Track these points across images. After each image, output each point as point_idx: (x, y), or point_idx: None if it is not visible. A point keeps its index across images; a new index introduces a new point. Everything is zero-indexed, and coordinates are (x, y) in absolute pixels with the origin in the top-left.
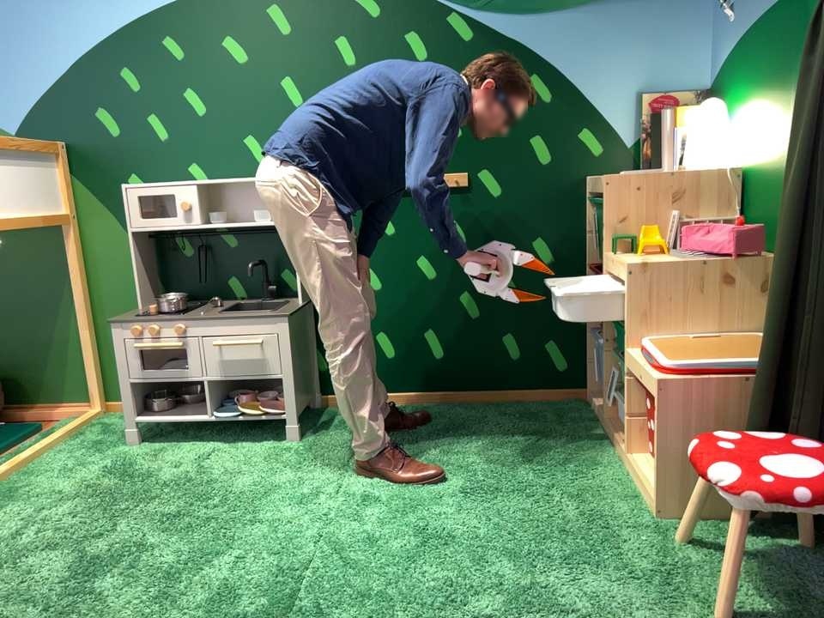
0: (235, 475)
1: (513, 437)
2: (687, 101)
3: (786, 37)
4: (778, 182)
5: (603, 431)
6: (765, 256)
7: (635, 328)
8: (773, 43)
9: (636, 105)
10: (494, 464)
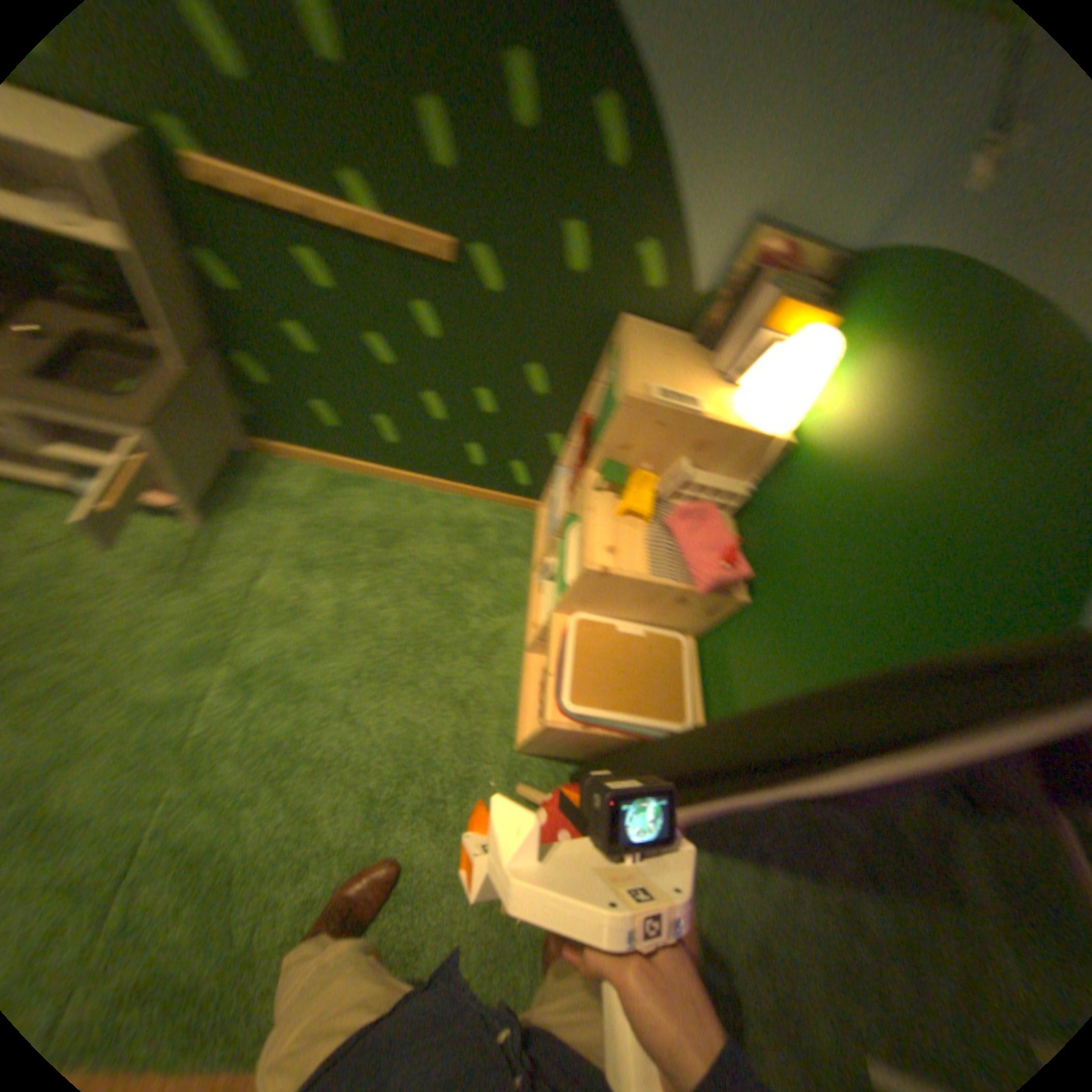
0: (102, 592)
1: (438, 575)
2: (813, 266)
3: (988, 389)
4: (803, 529)
5: (526, 584)
6: (729, 597)
7: (566, 608)
8: (968, 361)
9: (743, 236)
10: (402, 626)
